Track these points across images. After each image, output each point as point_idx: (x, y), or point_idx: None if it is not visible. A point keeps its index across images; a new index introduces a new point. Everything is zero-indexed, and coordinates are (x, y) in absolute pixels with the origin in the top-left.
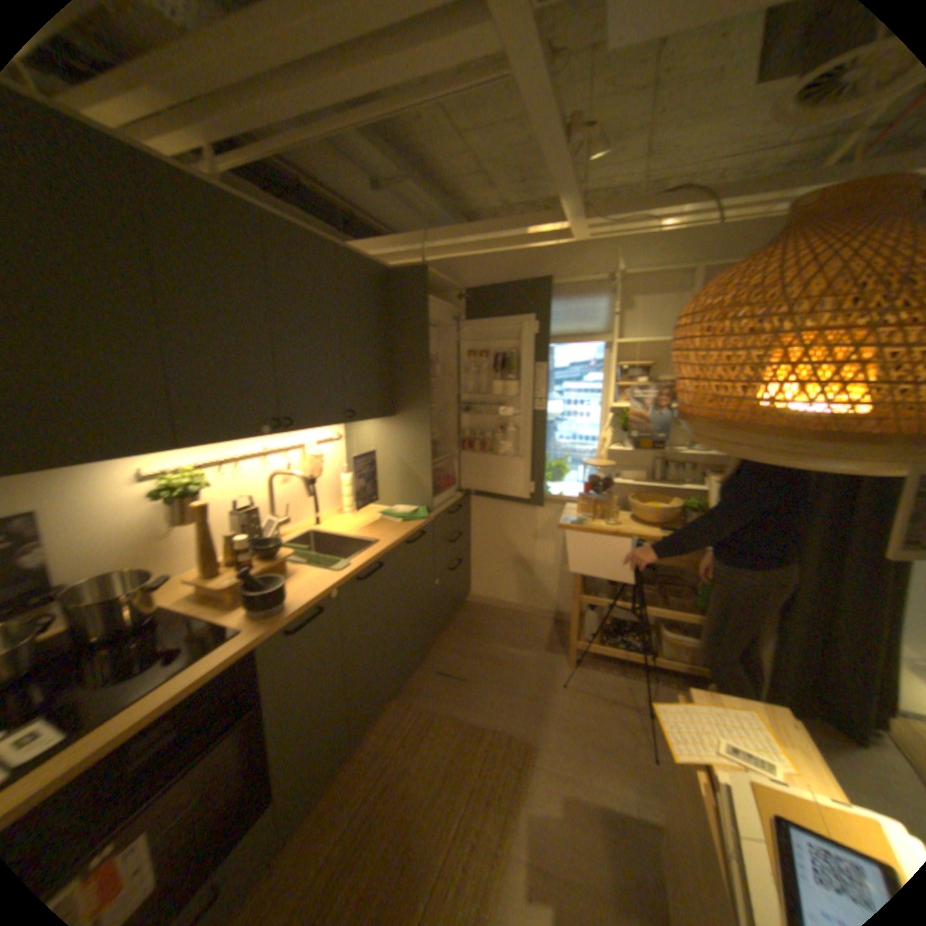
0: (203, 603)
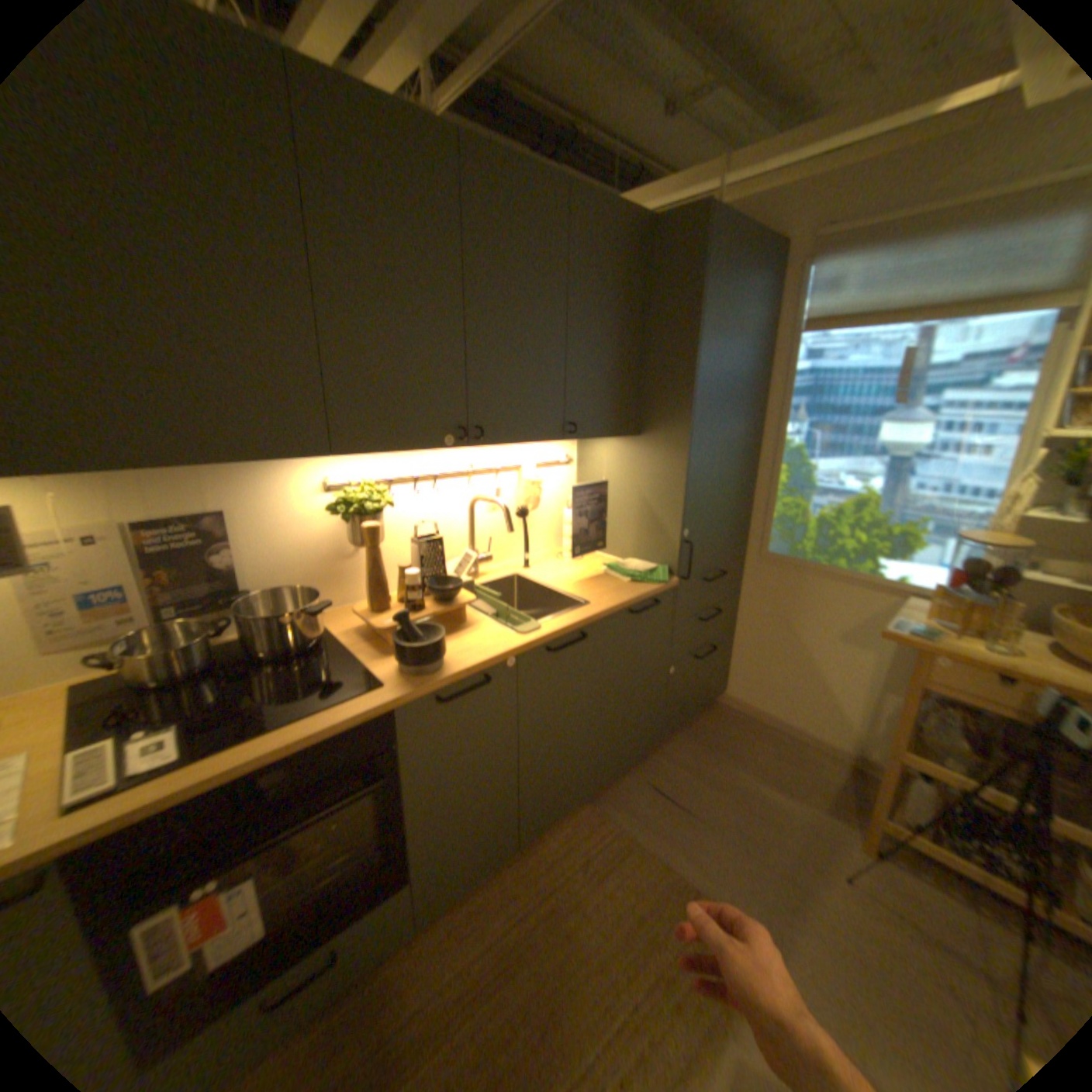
0: (371, 637)
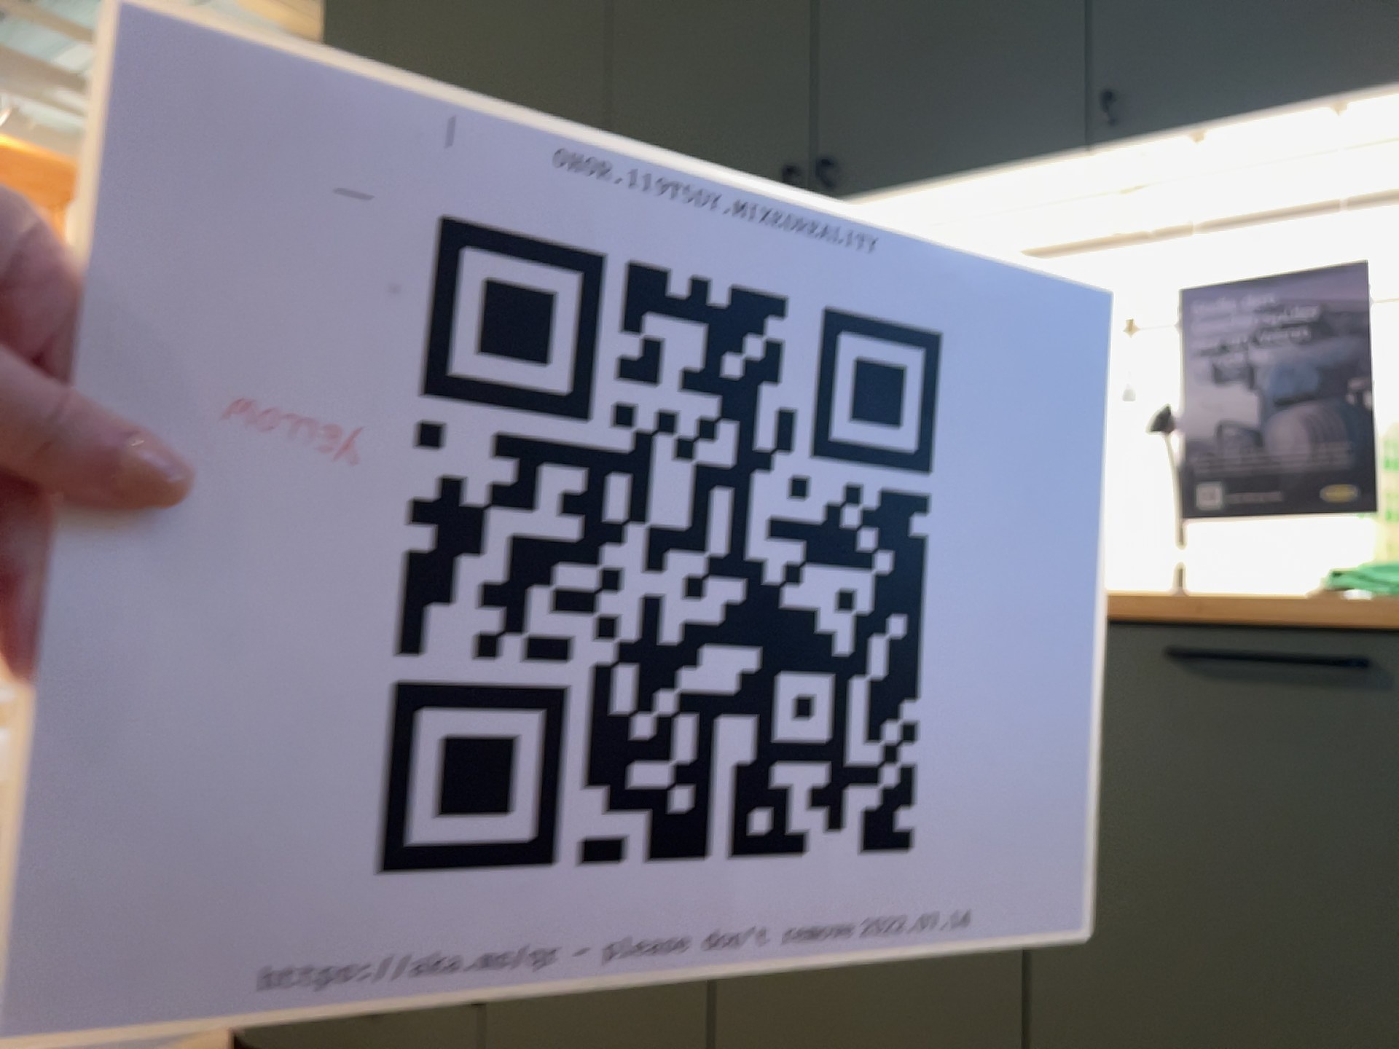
0: None
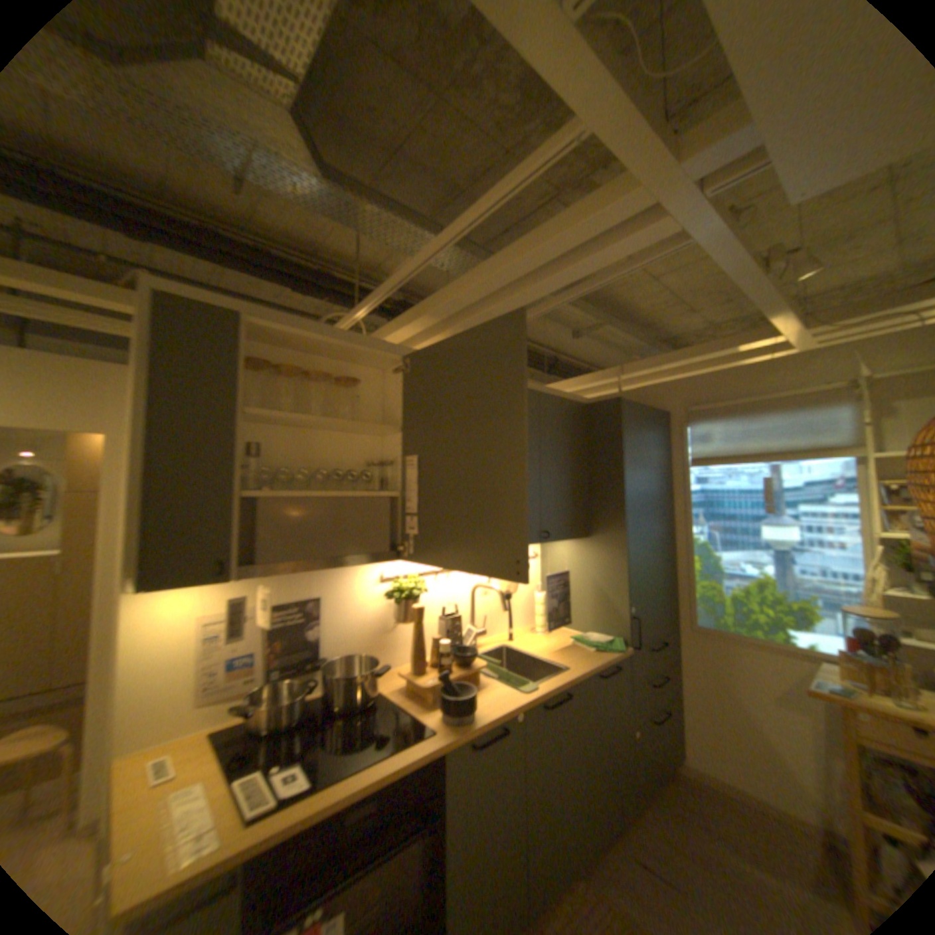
0: (411, 698)
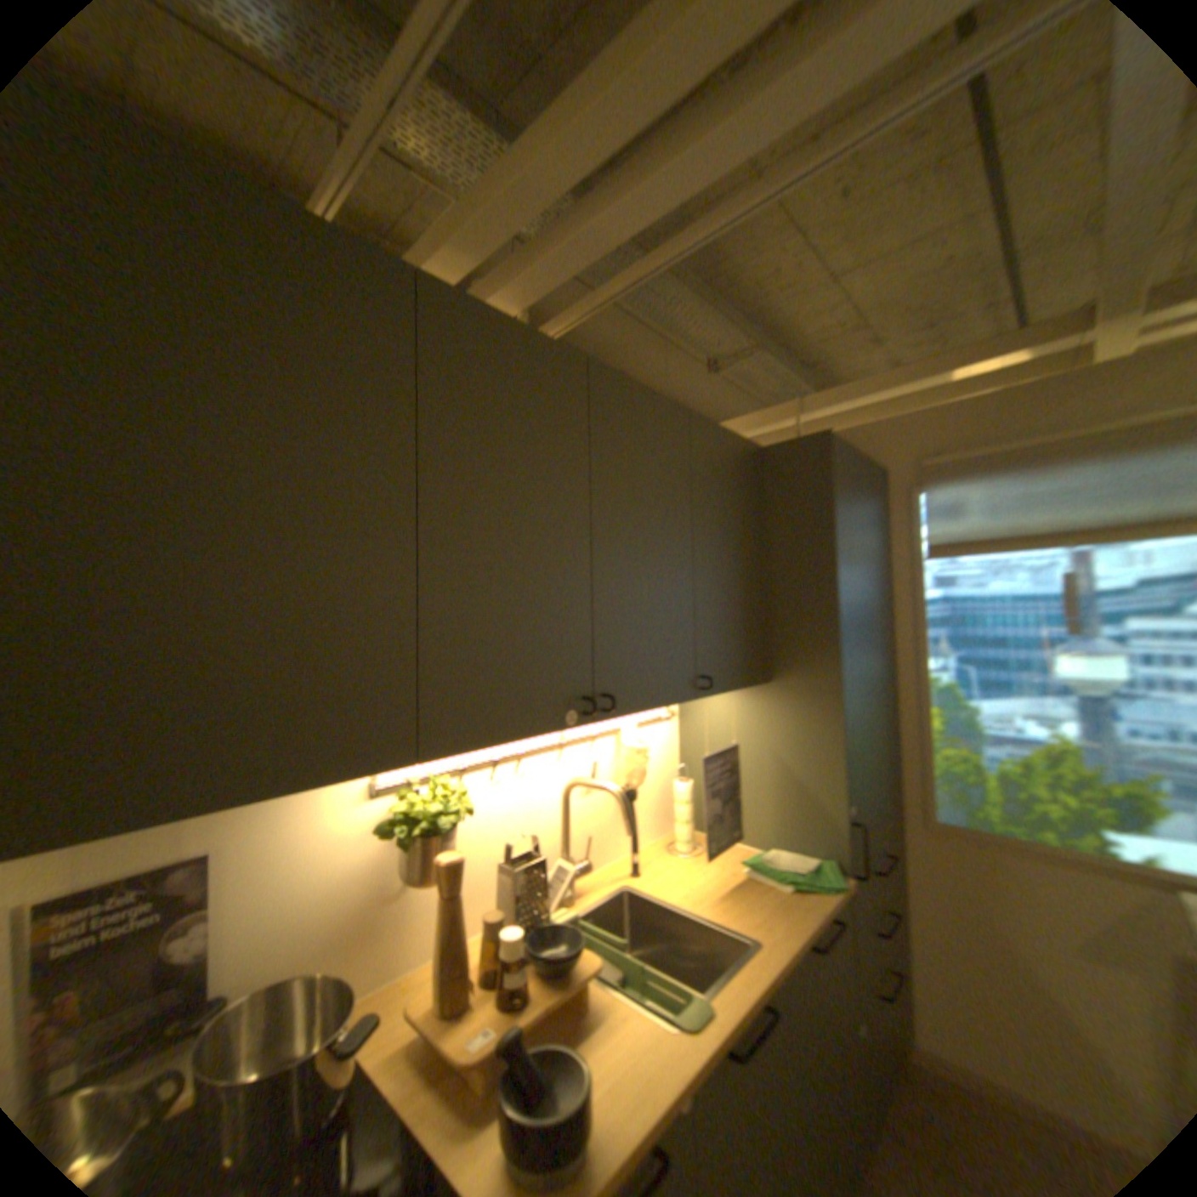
0: (439, 1071)
